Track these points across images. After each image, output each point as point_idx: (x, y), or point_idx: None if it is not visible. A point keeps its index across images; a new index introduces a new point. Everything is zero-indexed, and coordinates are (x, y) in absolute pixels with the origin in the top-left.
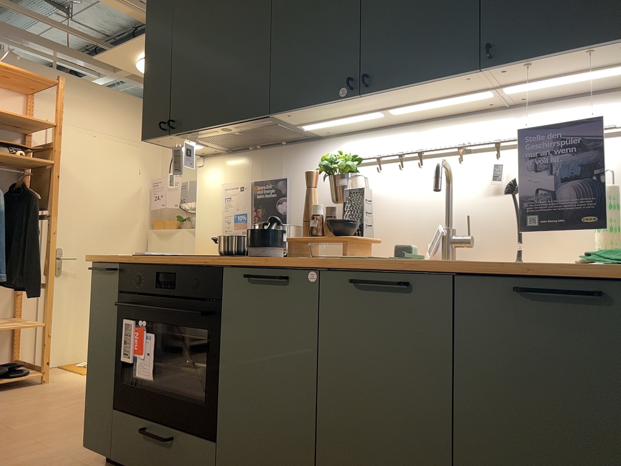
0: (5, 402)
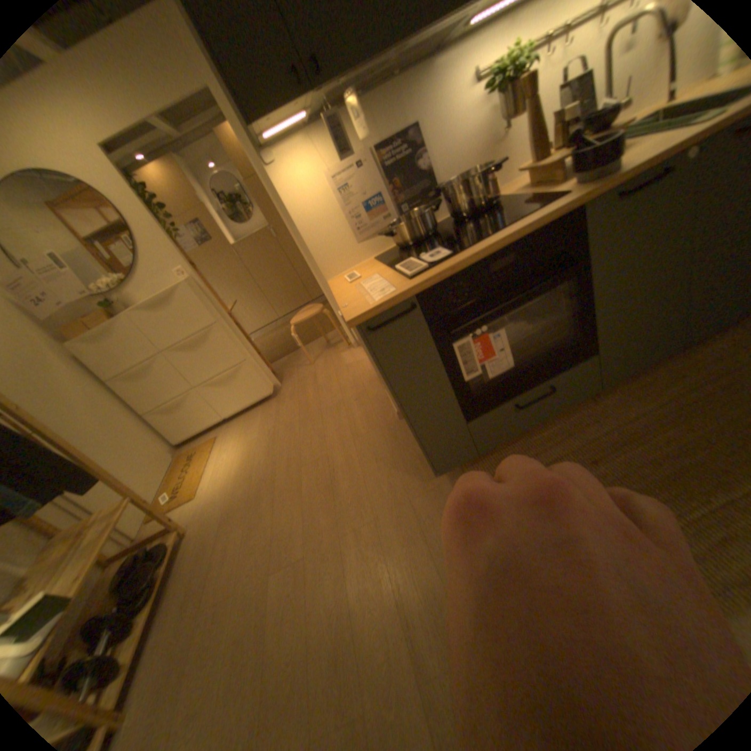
0: (209, 571)
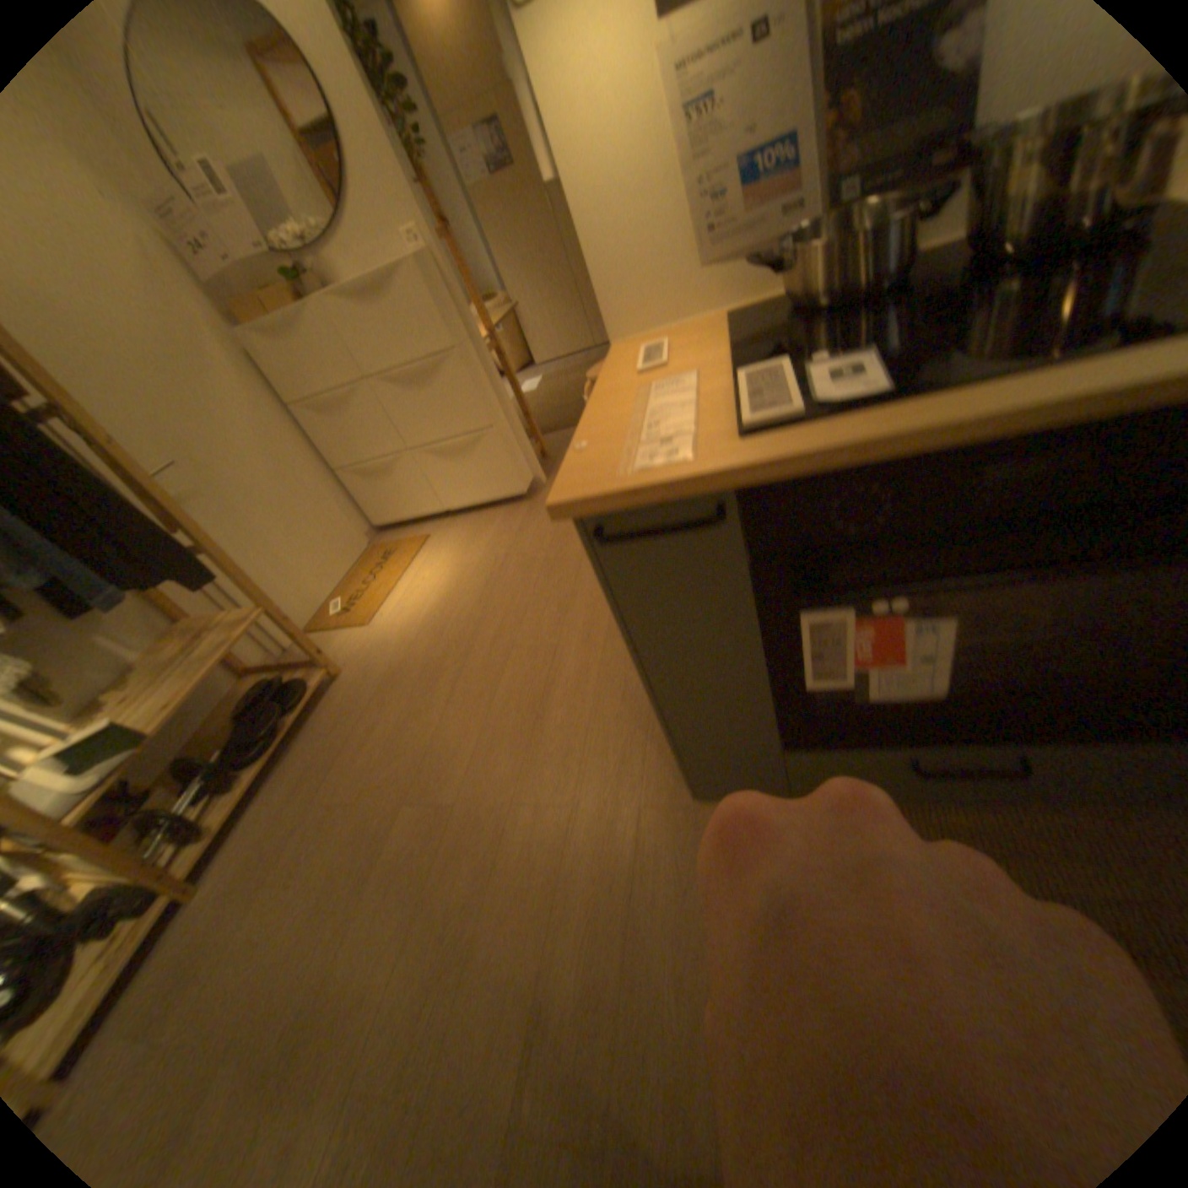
0: (342, 752)
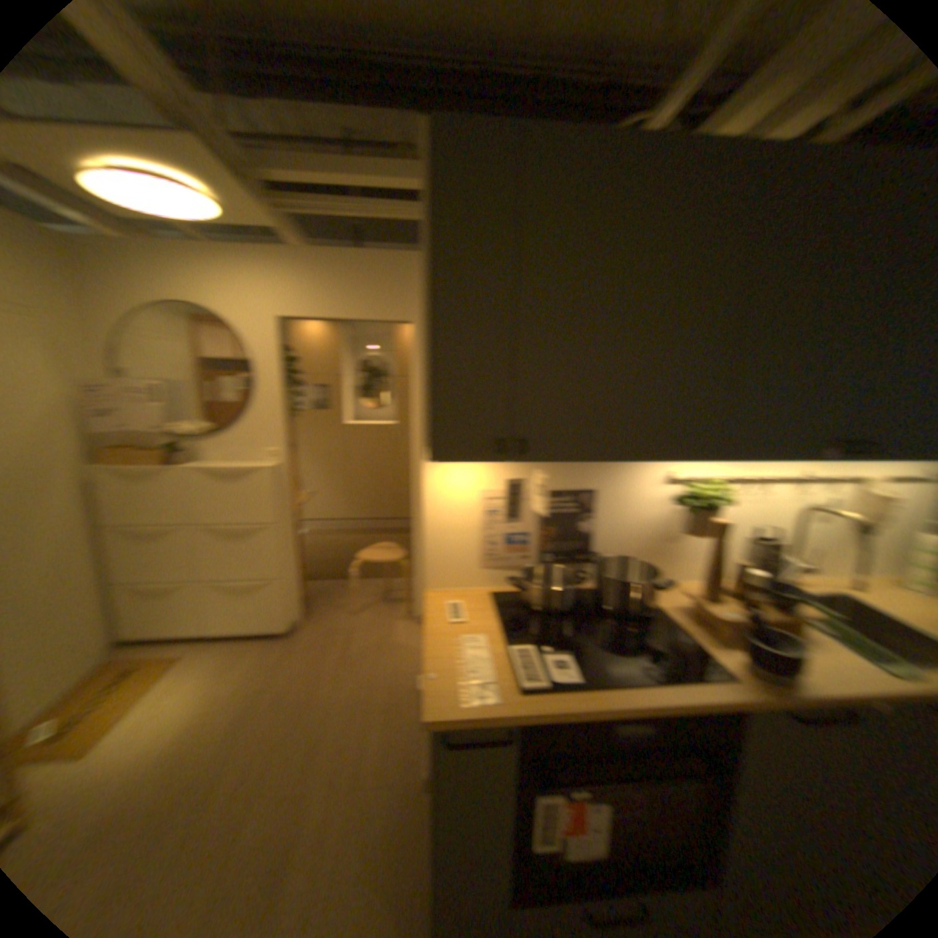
0: None
